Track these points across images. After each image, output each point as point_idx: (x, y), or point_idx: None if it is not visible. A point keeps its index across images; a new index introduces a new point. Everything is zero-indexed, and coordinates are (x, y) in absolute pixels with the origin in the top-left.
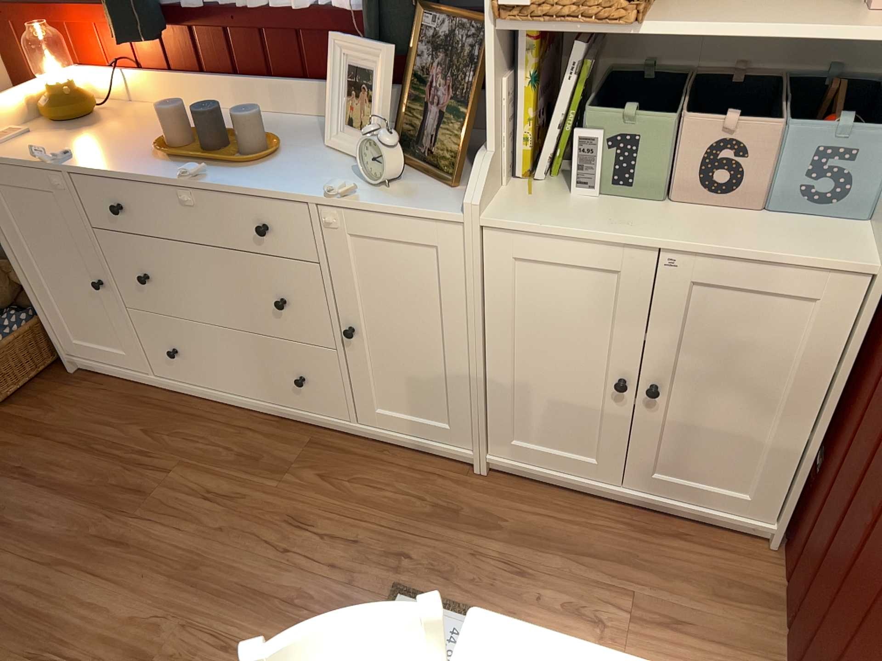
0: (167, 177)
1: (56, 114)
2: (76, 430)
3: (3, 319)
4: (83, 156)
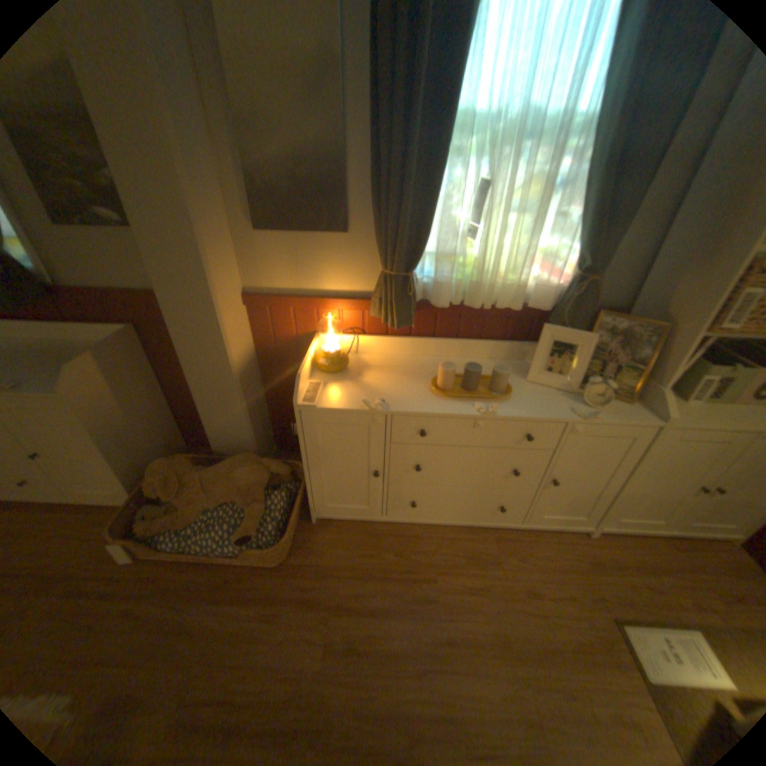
0: (467, 413)
1: (336, 370)
2: (351, 566)
3: (271, 500)
4: (391, 402)
